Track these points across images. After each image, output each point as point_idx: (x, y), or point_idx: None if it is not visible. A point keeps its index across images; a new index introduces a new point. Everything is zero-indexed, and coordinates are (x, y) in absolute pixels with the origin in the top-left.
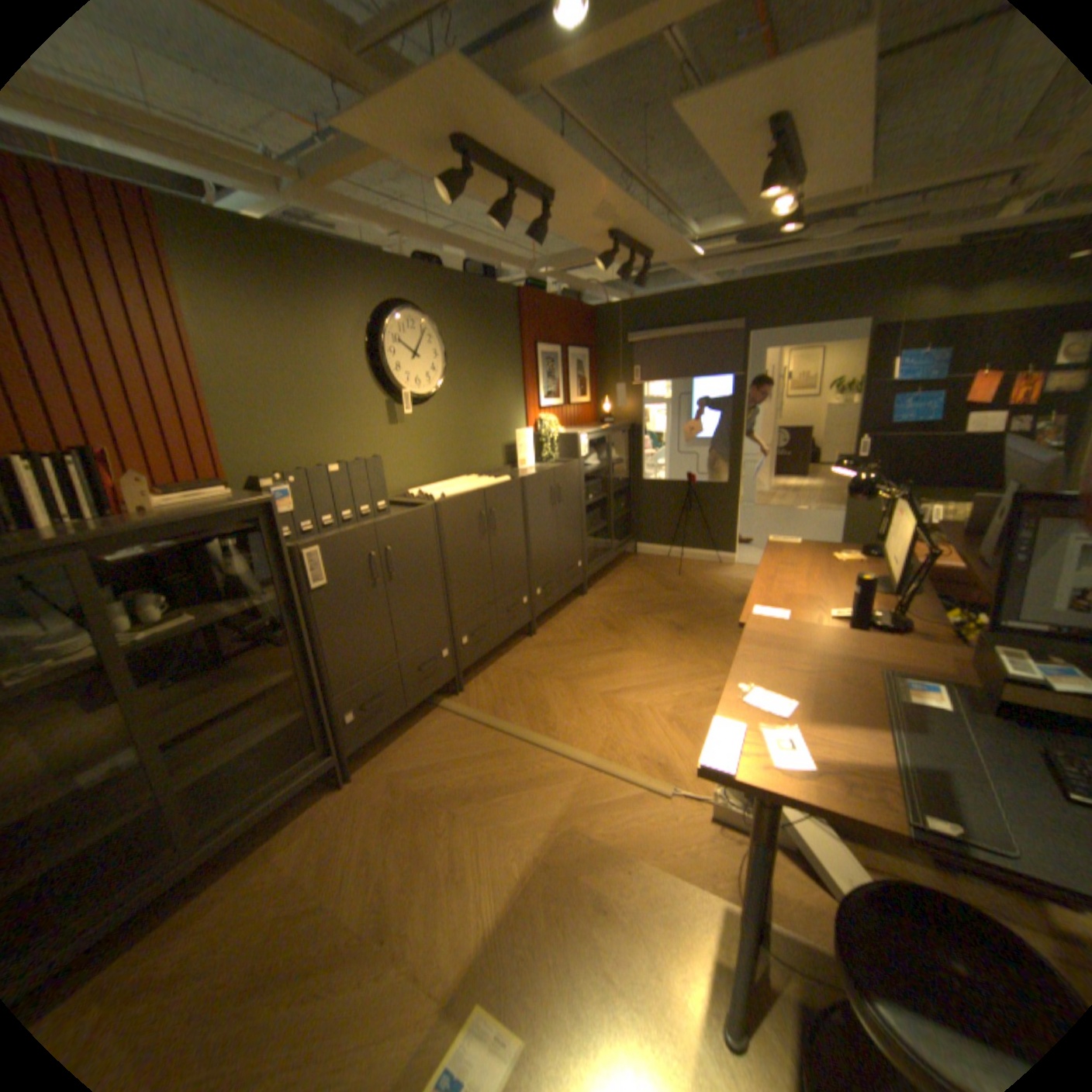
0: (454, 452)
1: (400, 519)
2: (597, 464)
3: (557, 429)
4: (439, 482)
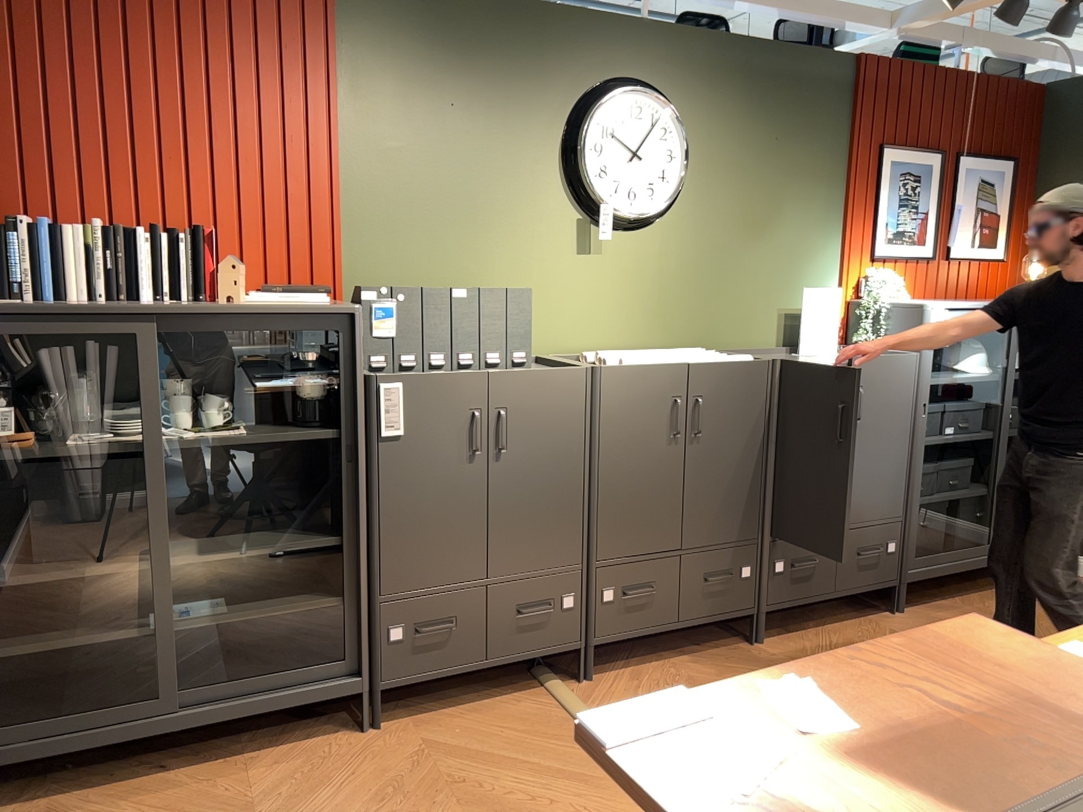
0: (681, 307)
1: (527, 375)
2: (983, 371)
3: (896, 296)
4: (645, 349)
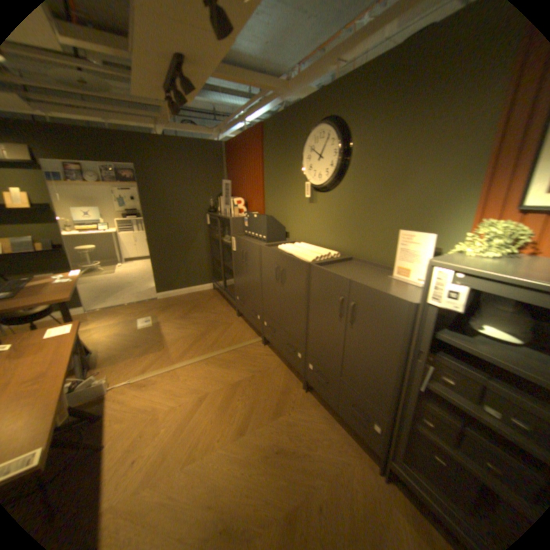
0: (344, 231)
1: (248, 243)
2: None
3: (494, 251)
4: (328, 248)
